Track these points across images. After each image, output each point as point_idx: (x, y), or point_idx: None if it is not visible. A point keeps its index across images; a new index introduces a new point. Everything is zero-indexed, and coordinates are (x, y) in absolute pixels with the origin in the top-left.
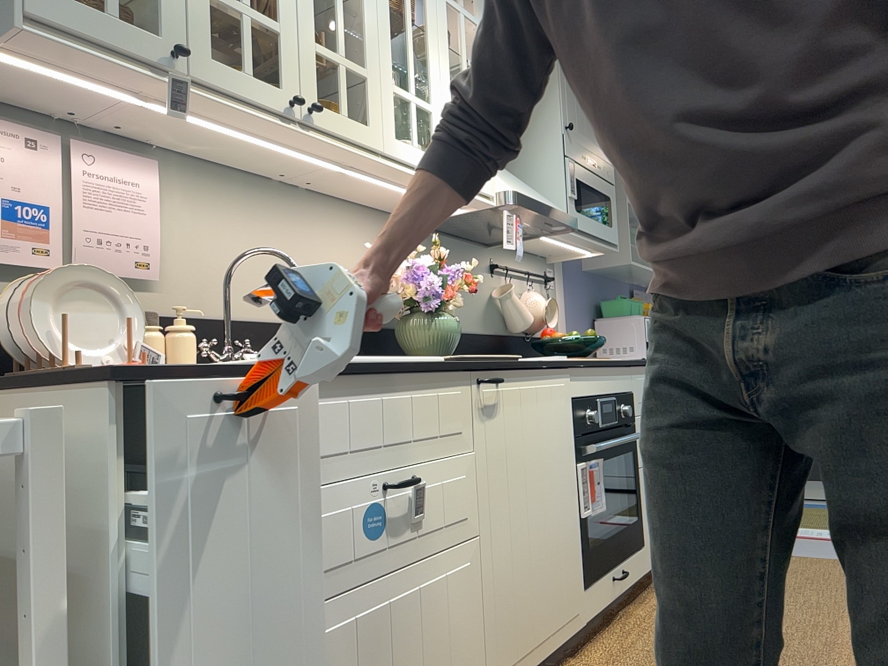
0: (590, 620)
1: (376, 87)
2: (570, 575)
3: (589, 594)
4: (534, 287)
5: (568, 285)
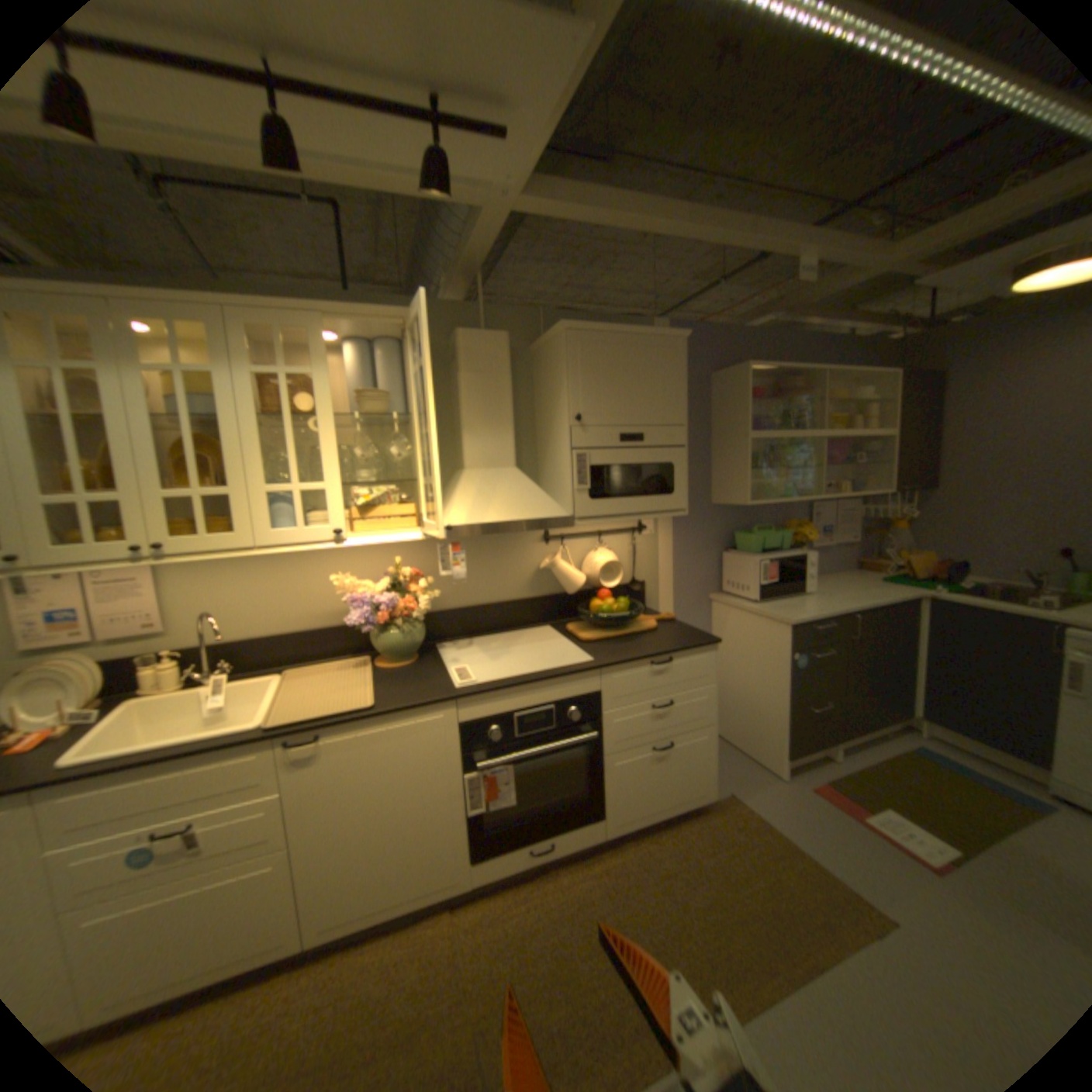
0: (480, 886)
1: (241, 496)
2: (440, 859)
3: (479, 869)
4: (613, 540)
5: (677, 525)
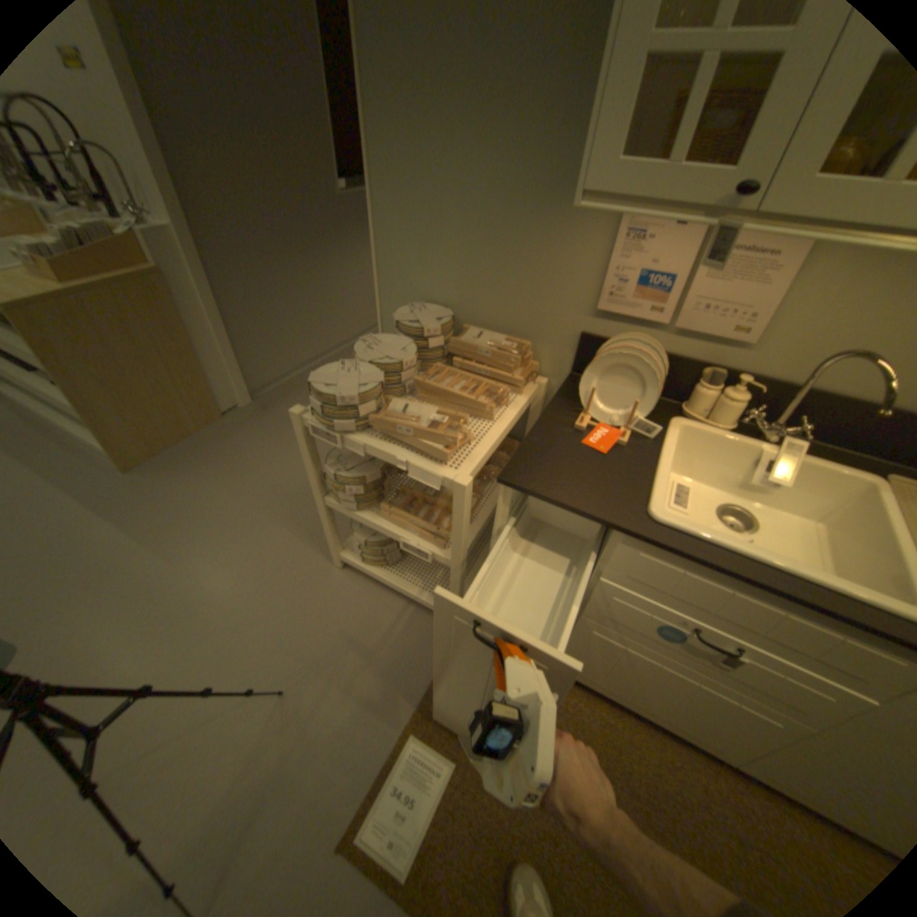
0: None
1: None
2: None
3: None
4: None
5: None
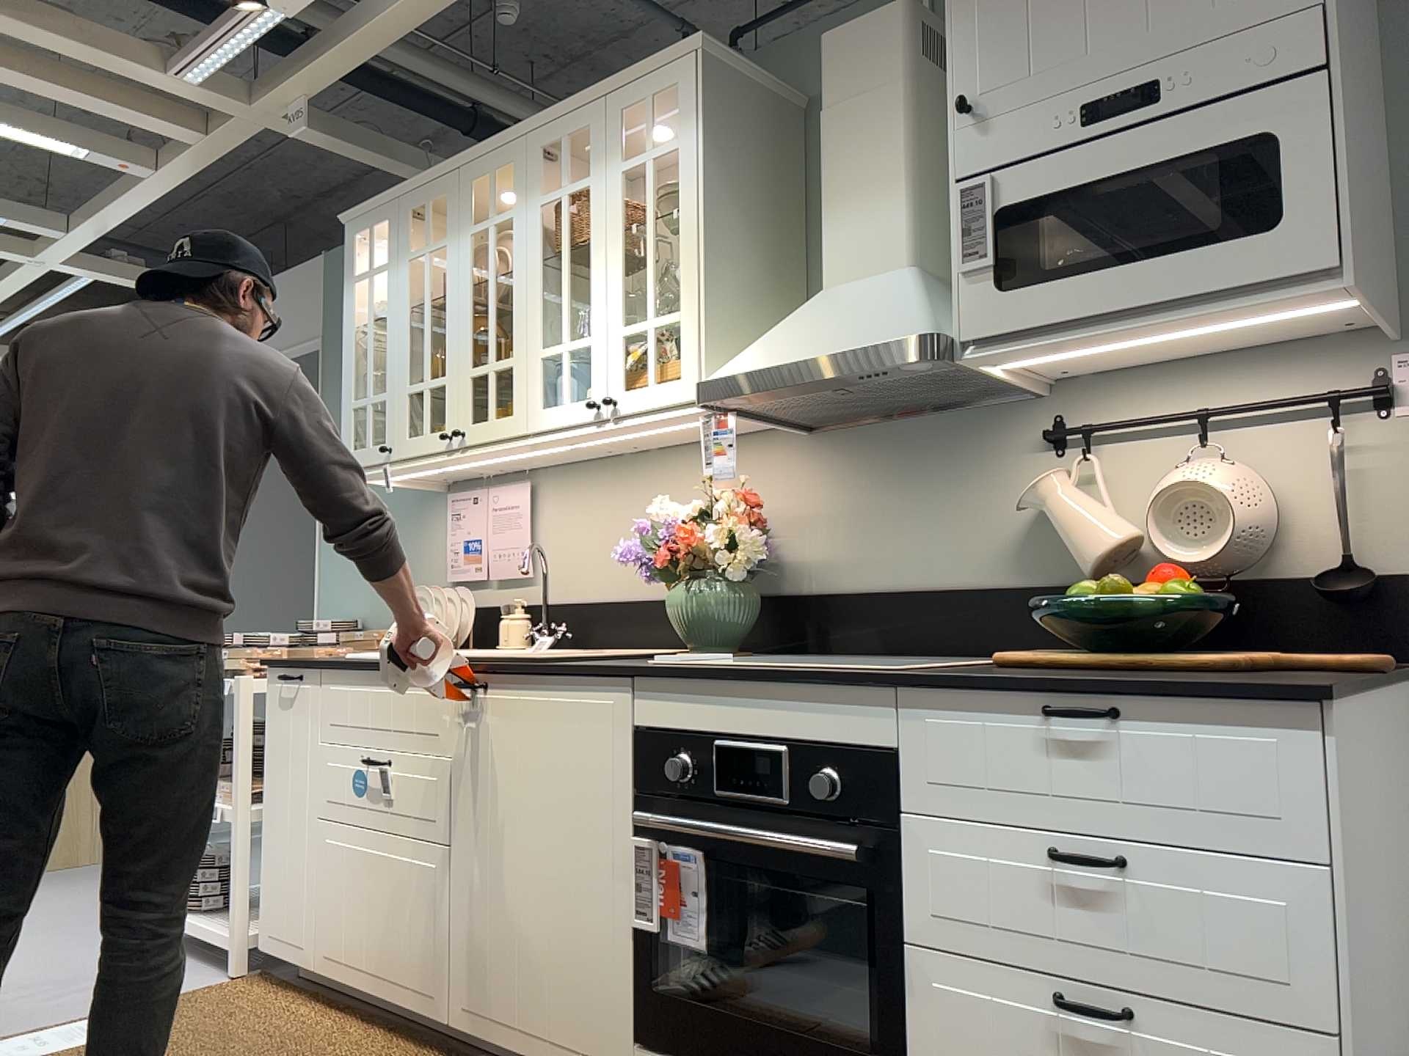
0: None
1: (520, 367)
2: (595, 993)
3: None
4: (1272, 438)
5: None
